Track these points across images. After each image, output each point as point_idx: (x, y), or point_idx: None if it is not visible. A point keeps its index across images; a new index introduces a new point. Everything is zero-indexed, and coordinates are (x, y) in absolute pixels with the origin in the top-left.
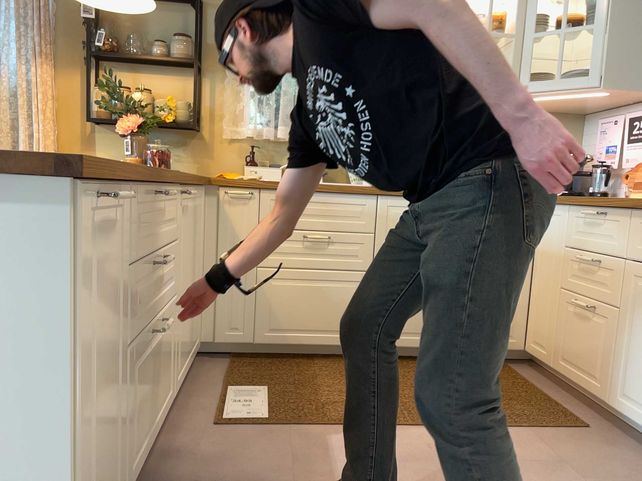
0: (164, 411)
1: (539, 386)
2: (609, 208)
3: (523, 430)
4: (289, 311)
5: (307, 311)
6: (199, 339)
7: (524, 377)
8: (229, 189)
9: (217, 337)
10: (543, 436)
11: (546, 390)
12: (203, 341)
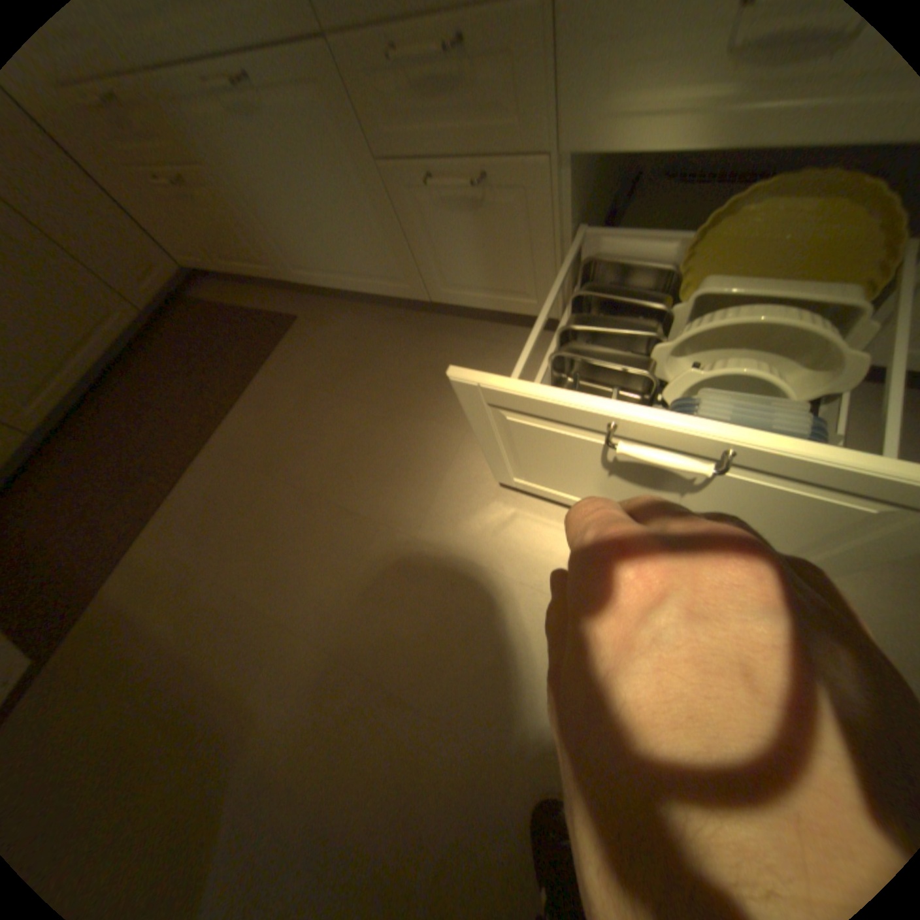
0: None
1: (225, 299)
2: None
3: (252, 377)
4: None
5: None
6: None
7: (206, 300)
8: None
9: None
10: (270, 366)
11: (234, 298)
12: None
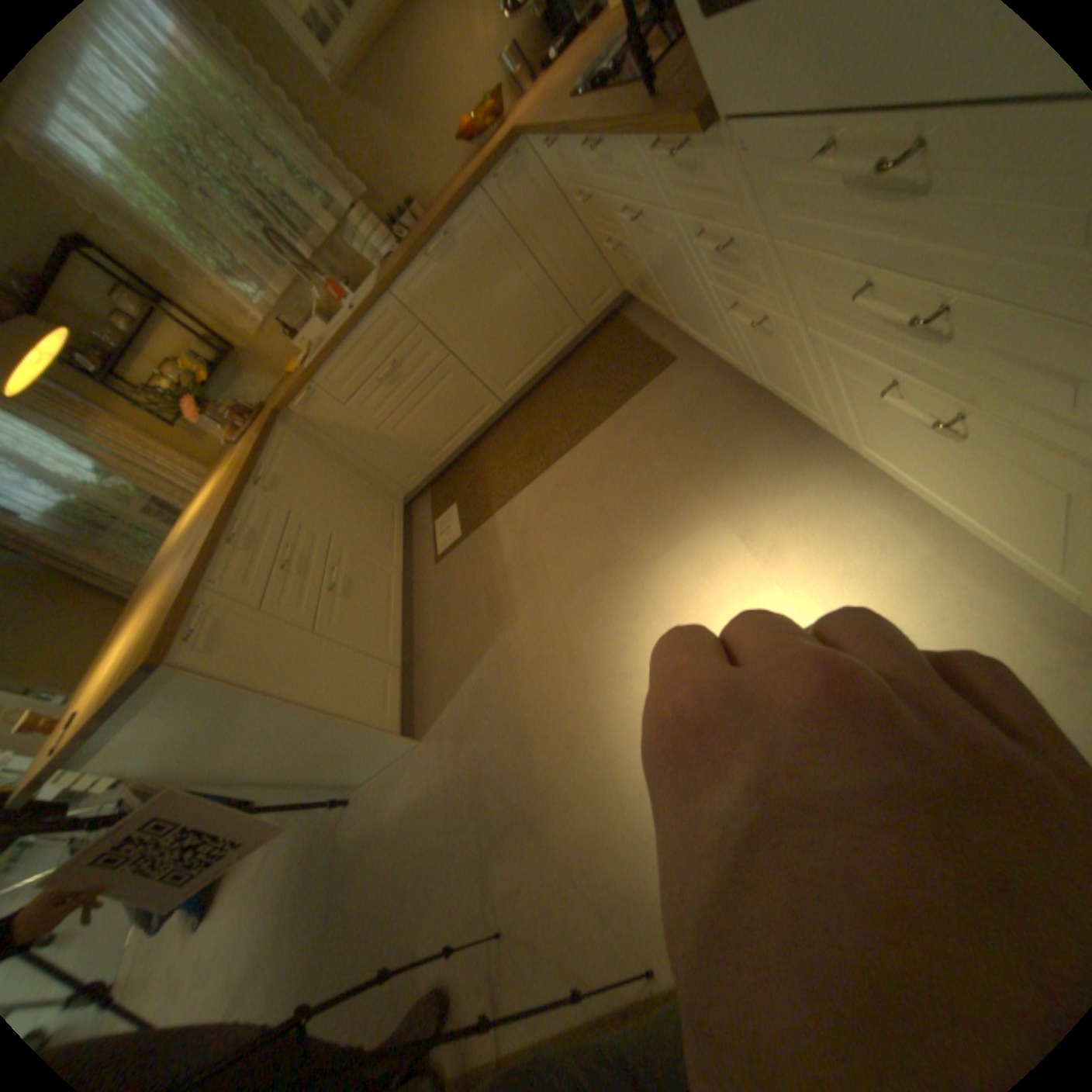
0: (398, 586)
1: (645, 324)
2: (551, 134)
3: (624, 404)
4: (430, 433)
5: (441, 422)
6: (400, 499)
7: (633, 322)
8: (296, 400)
9: (409, 487)
10: (638, 399)
11: (650, 326)
12: (405, 496)
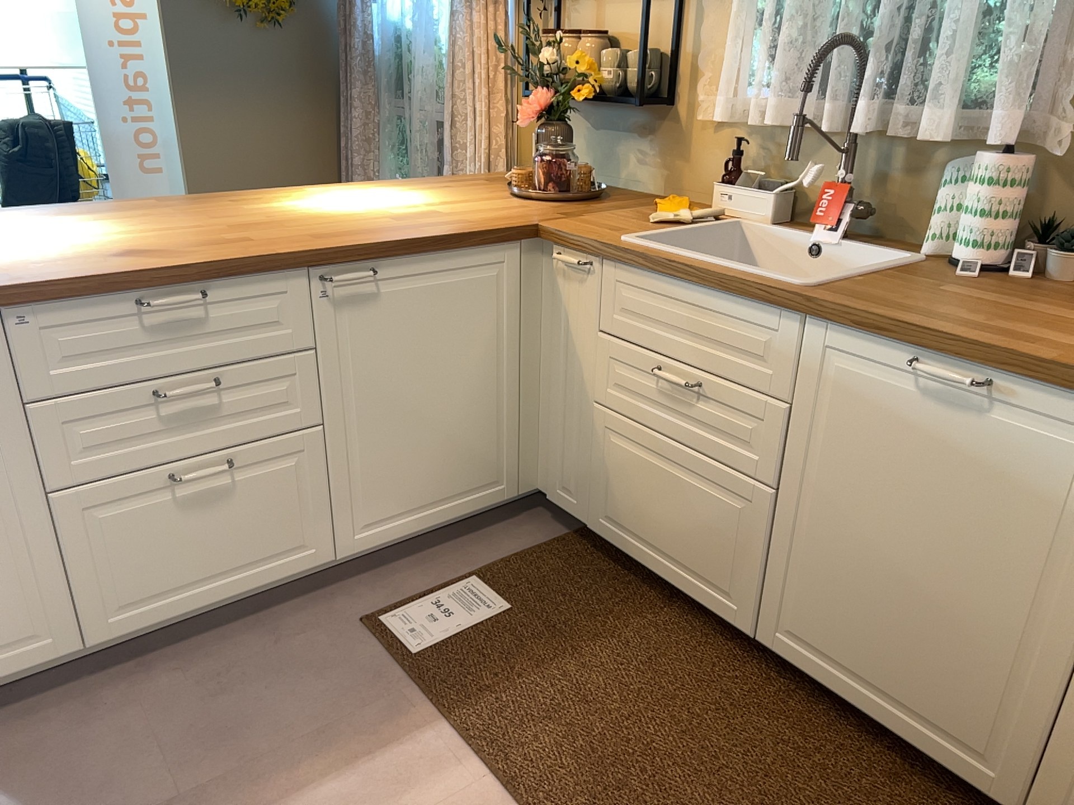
0: (284, 568)
1: None
2: None
3: None
4: (632, 498)
5: (658, 513)
6: (523, 484)
7: None
8: (565, 249)
9: (549, 492)
10: None
11: None
12: (538, 489)
